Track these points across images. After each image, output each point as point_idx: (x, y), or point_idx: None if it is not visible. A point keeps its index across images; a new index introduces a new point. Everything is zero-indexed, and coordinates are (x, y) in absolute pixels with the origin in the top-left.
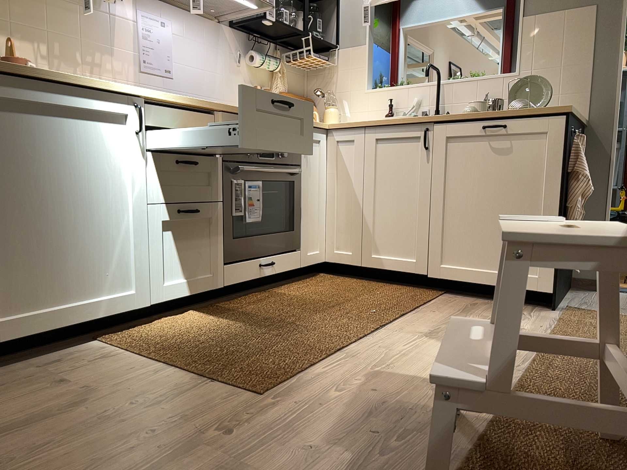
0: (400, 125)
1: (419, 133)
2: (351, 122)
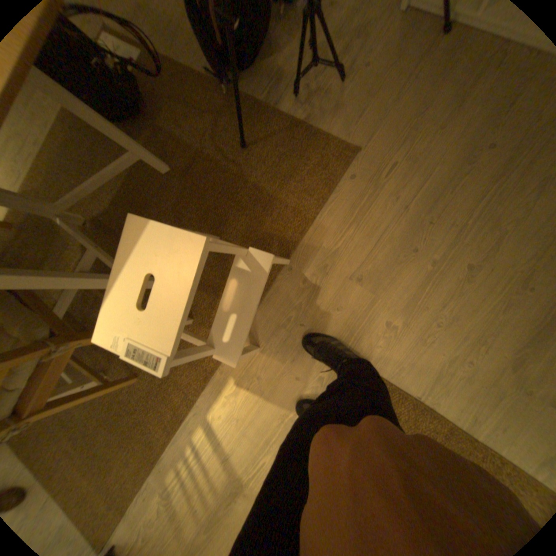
0: None
1: None
2: None
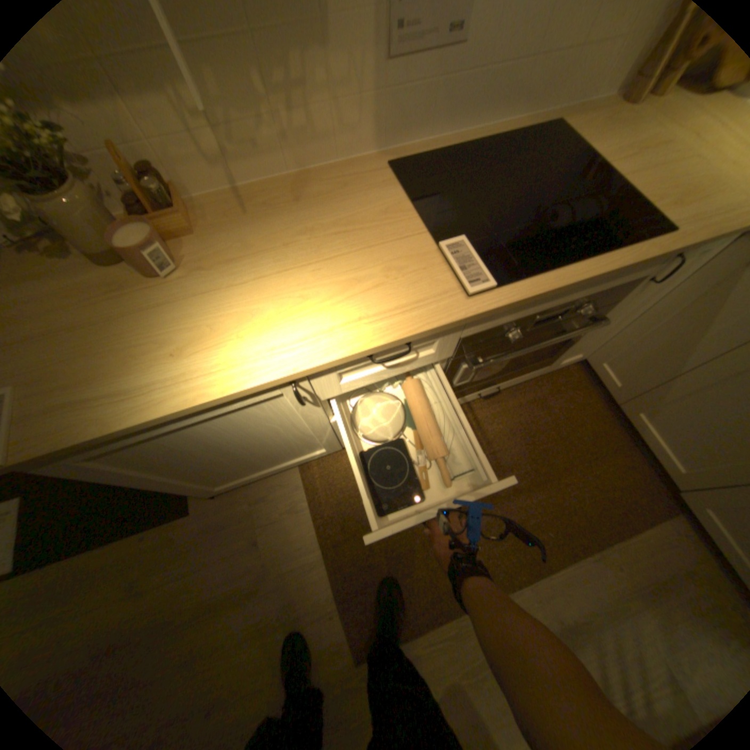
0: None
1: None
2: None
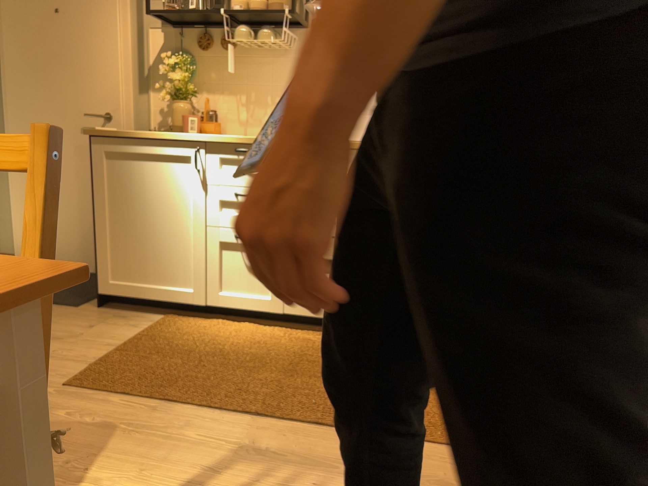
0: None
1: None
2: None
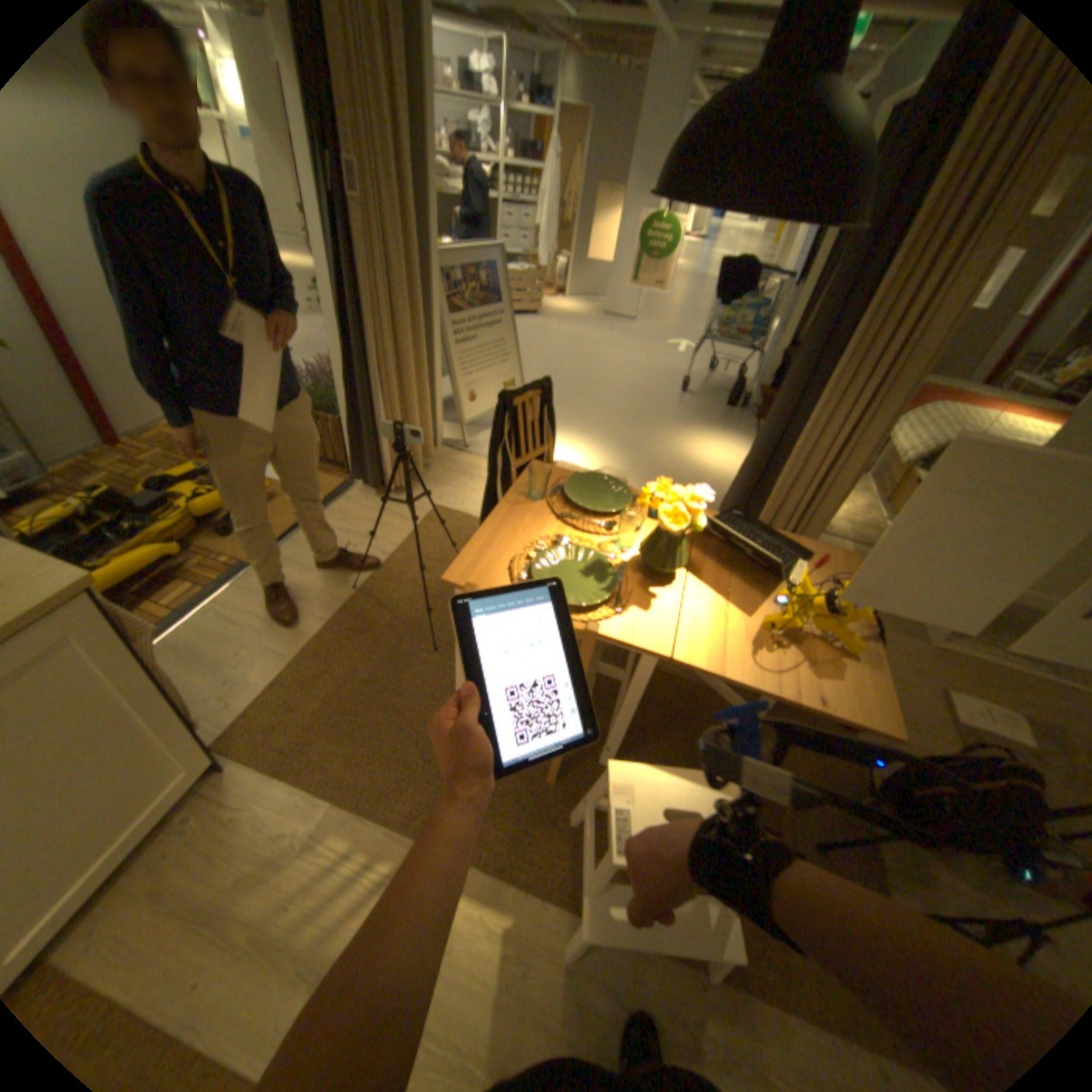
0: None
1: None
2: None
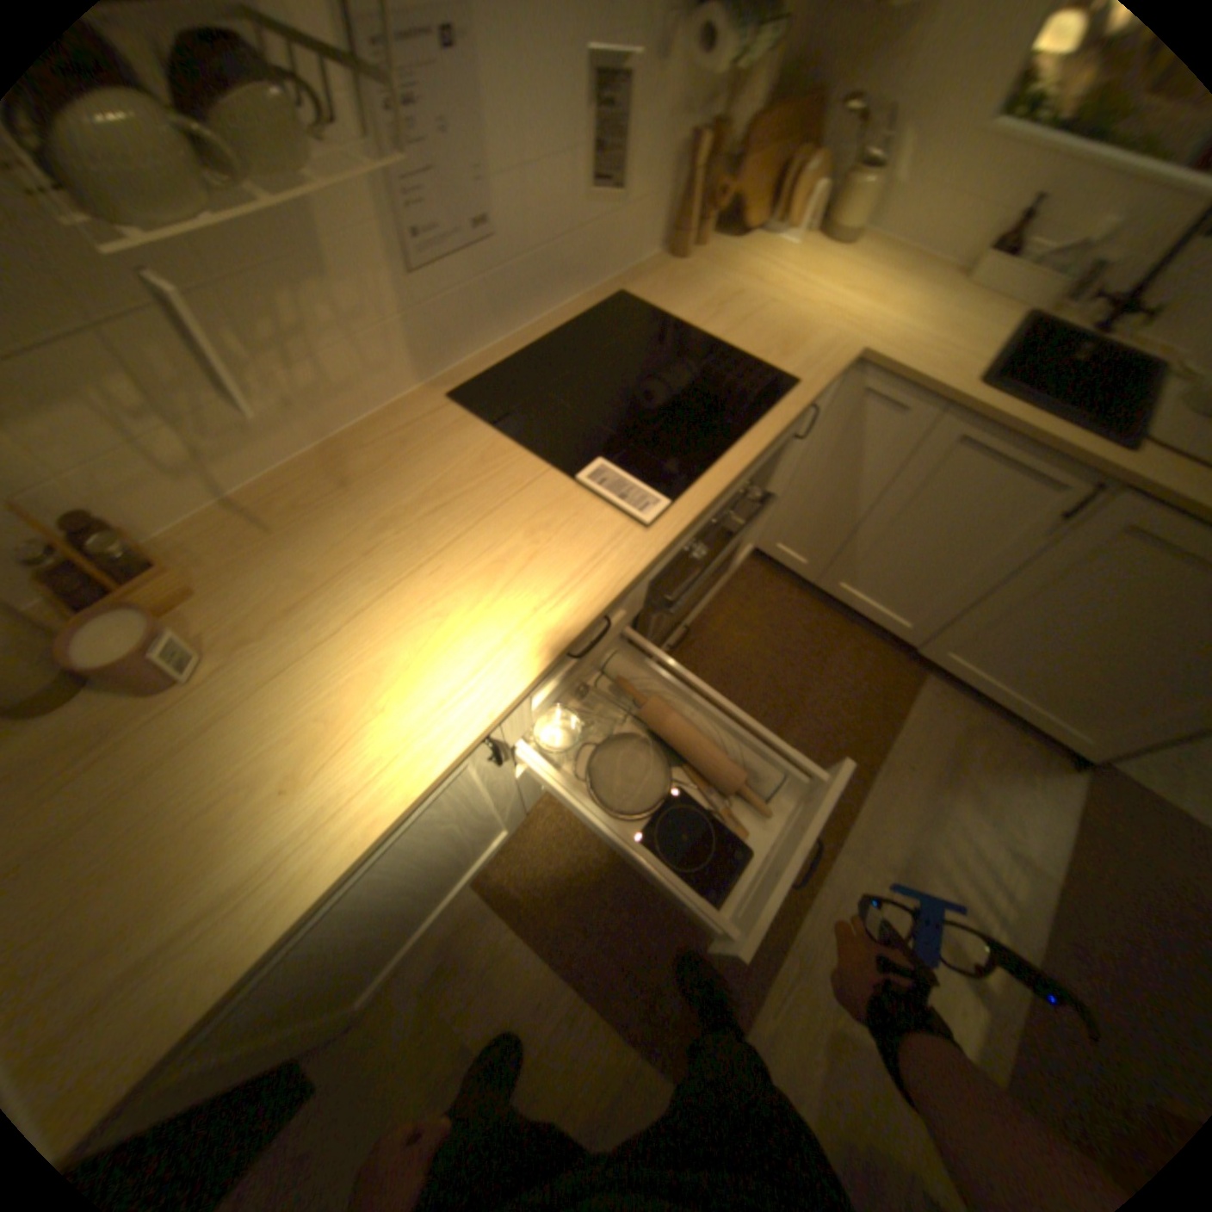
0: (1045, 443)
1: (1078, 481)
2: (927, 364)
